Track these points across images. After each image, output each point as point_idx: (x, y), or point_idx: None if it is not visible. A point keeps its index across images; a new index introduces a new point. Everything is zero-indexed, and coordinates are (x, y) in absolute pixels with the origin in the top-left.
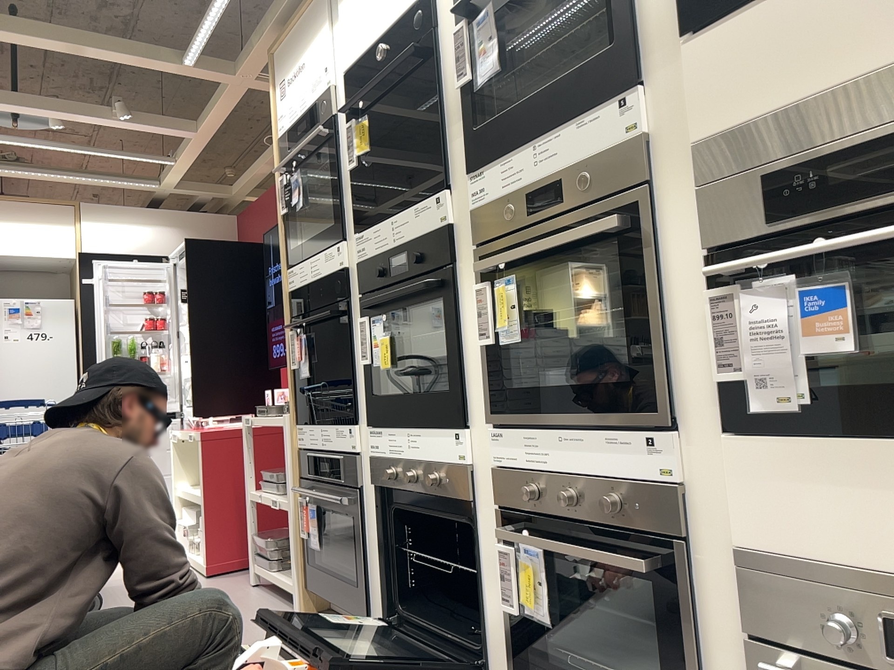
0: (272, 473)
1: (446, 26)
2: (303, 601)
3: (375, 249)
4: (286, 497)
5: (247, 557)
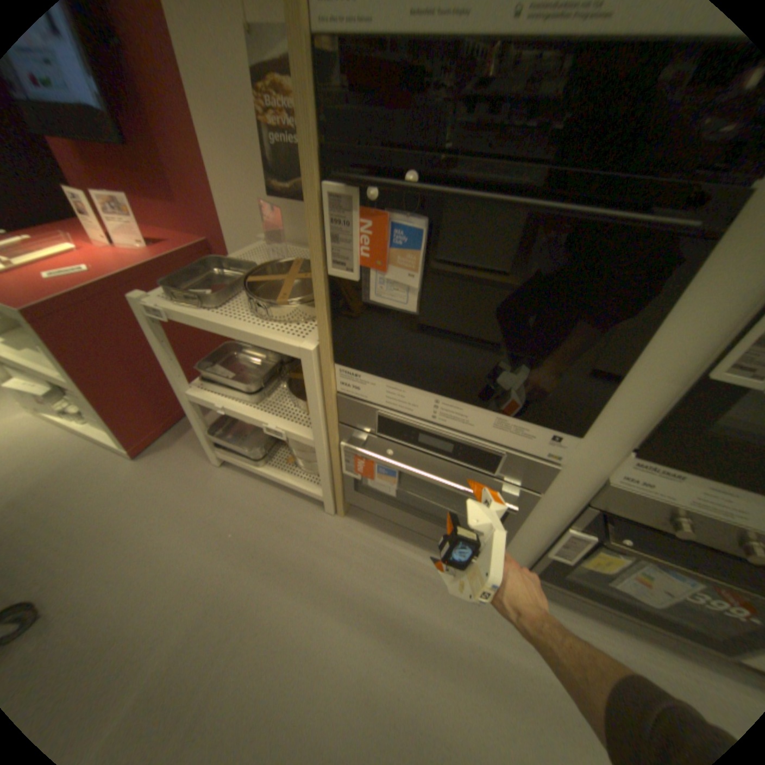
0: (232, 378)
1: None
2: (344, 508)
3: None
4: (285, 418)
5: (169, 419)
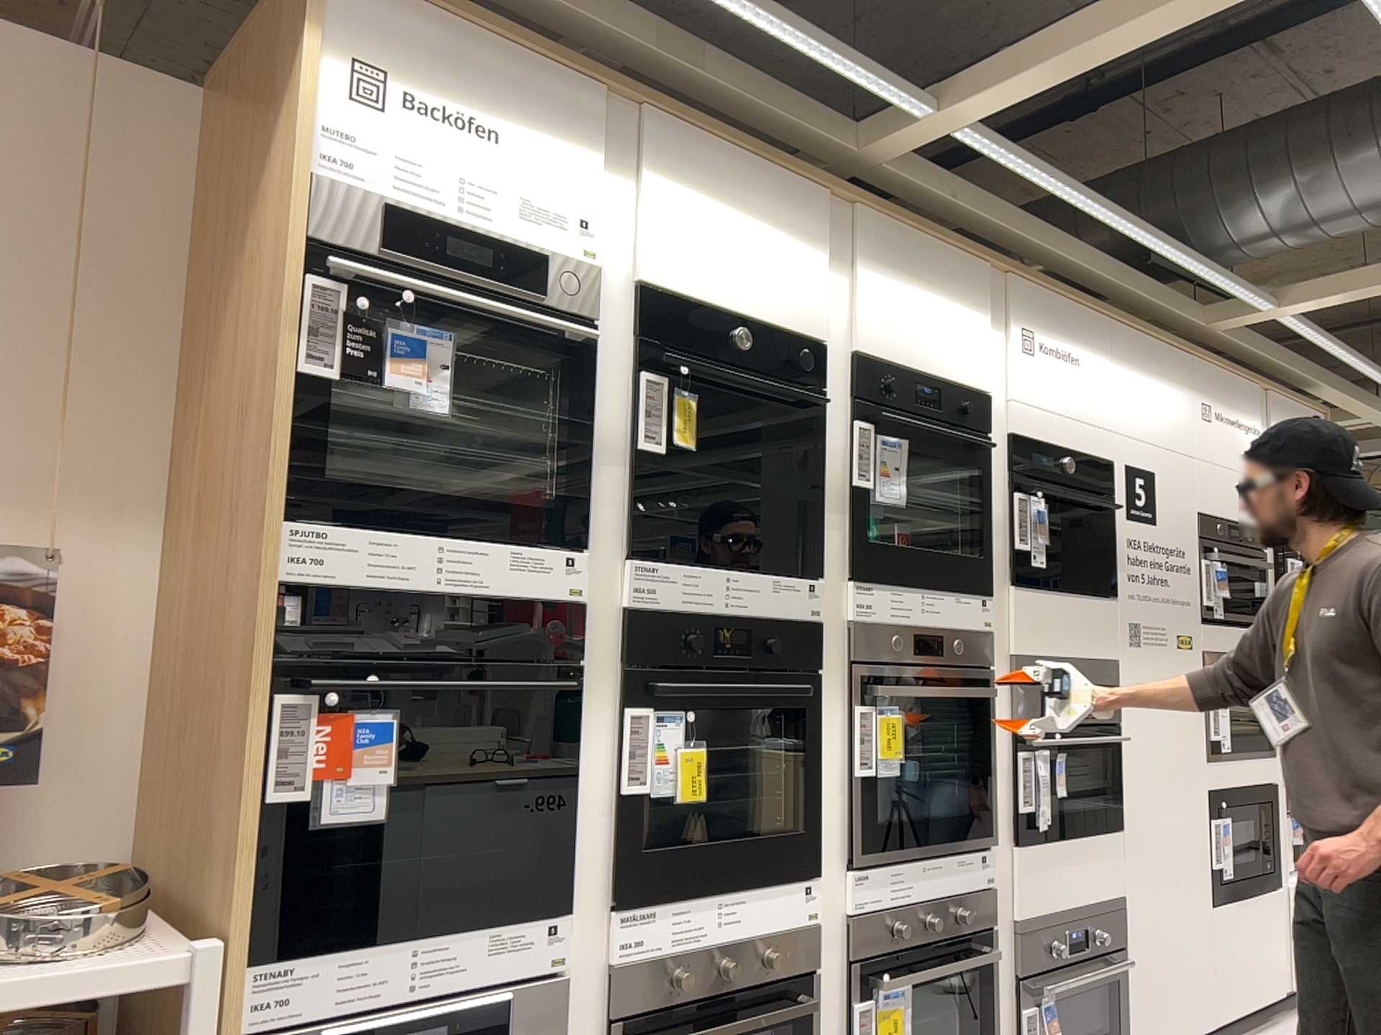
0: None
1: (830, 403)
2: None
3: (686, 602)
4: None
5: None
